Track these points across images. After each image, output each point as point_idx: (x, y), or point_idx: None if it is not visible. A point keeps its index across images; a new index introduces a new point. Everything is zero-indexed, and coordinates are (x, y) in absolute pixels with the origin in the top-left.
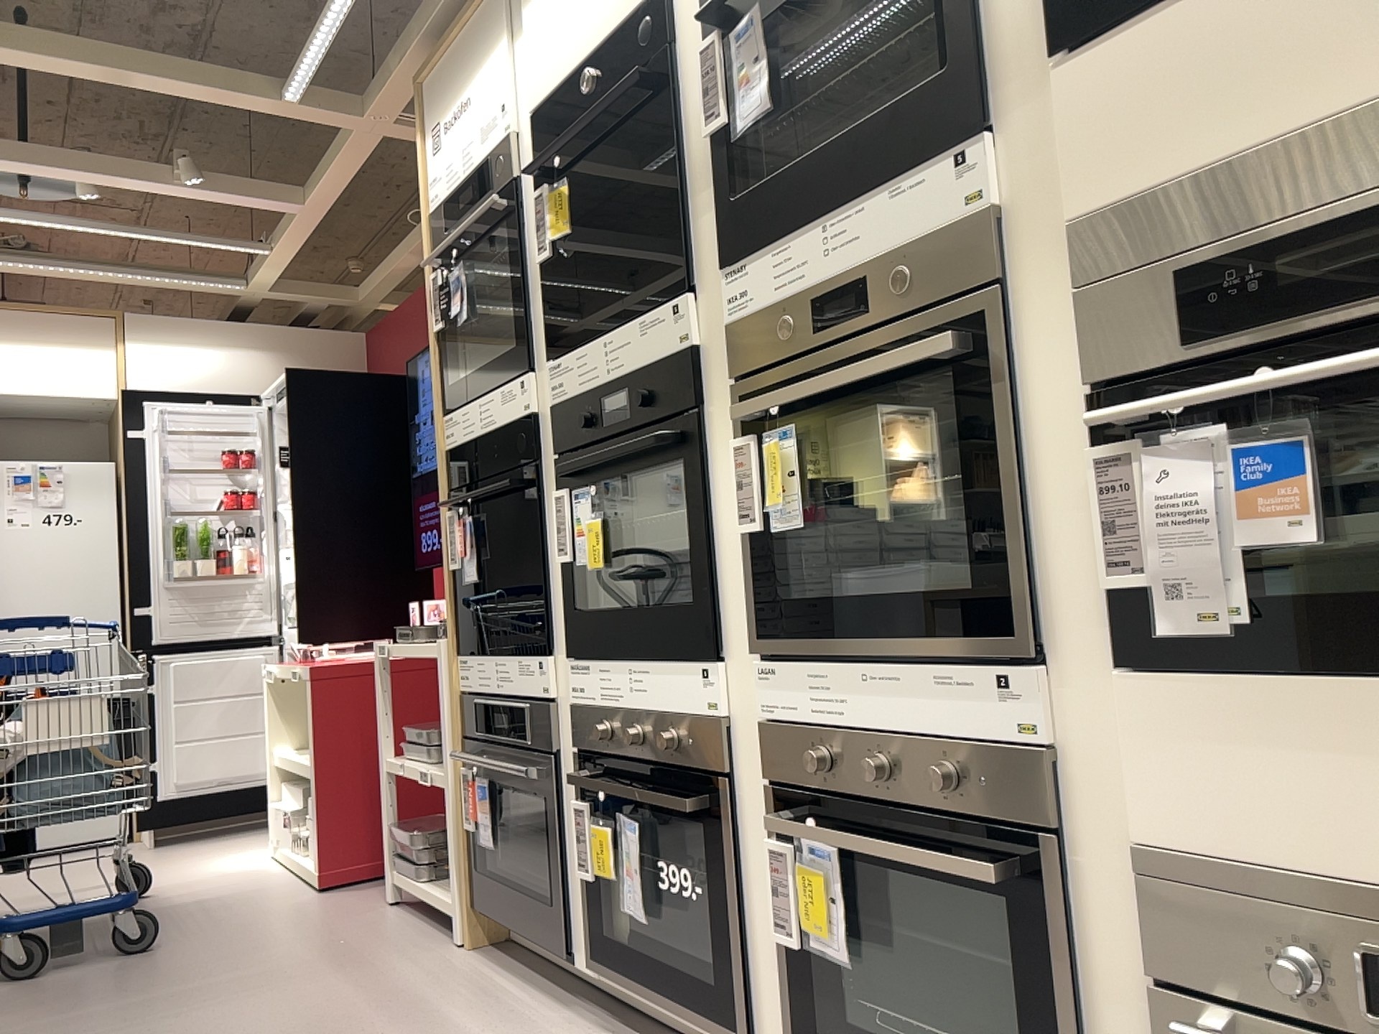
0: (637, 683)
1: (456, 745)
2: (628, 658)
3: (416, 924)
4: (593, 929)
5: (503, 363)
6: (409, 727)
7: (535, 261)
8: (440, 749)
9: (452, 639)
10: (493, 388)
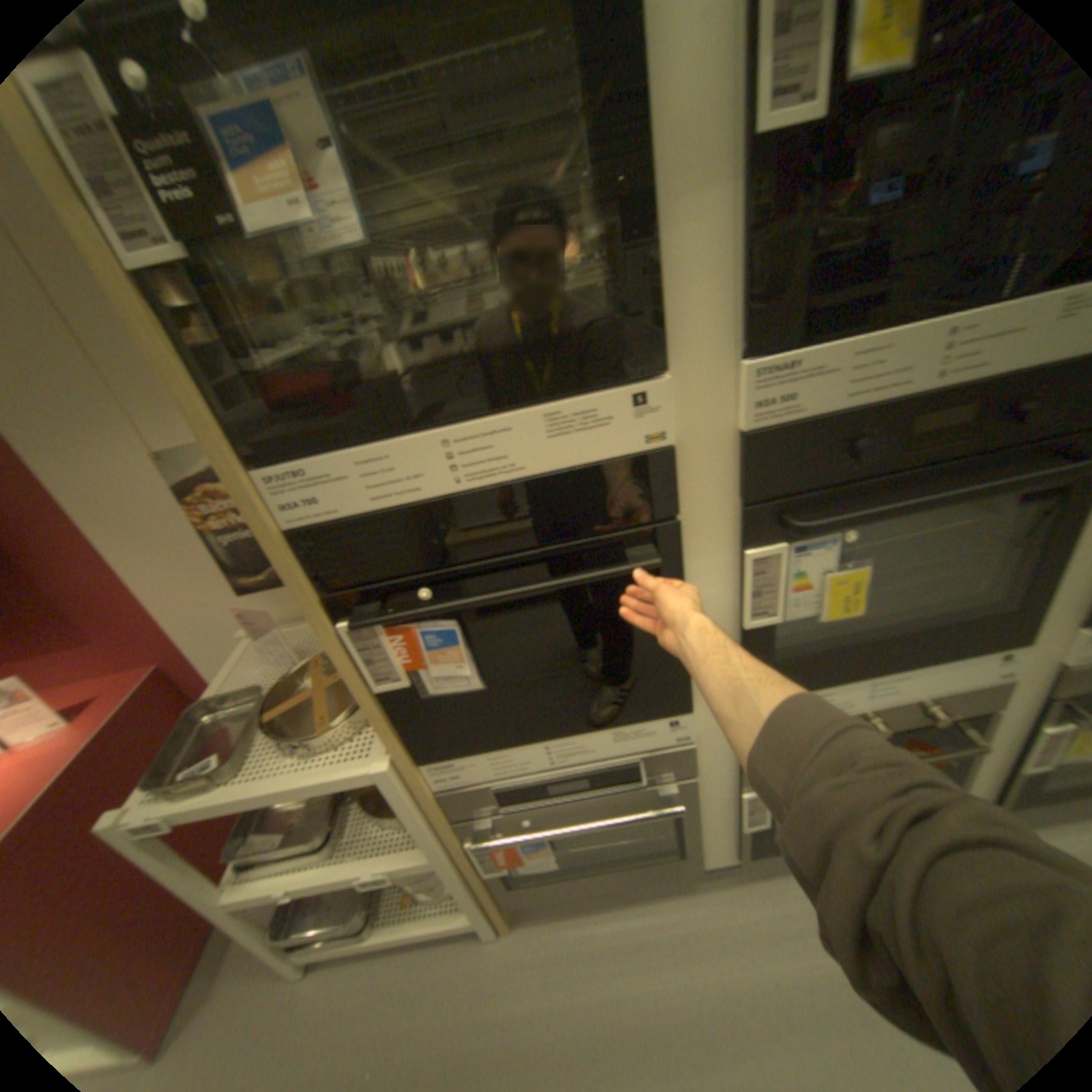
0: (887, 689)
1: (444, 834)
2: (876, 676)
3: (392, 968)
4: (750, 847)
5: (553, 354)
6: (228, 853)
7: (699, 113)
8: (326, 841)
9: (402, 757)
10: (510, 404)
